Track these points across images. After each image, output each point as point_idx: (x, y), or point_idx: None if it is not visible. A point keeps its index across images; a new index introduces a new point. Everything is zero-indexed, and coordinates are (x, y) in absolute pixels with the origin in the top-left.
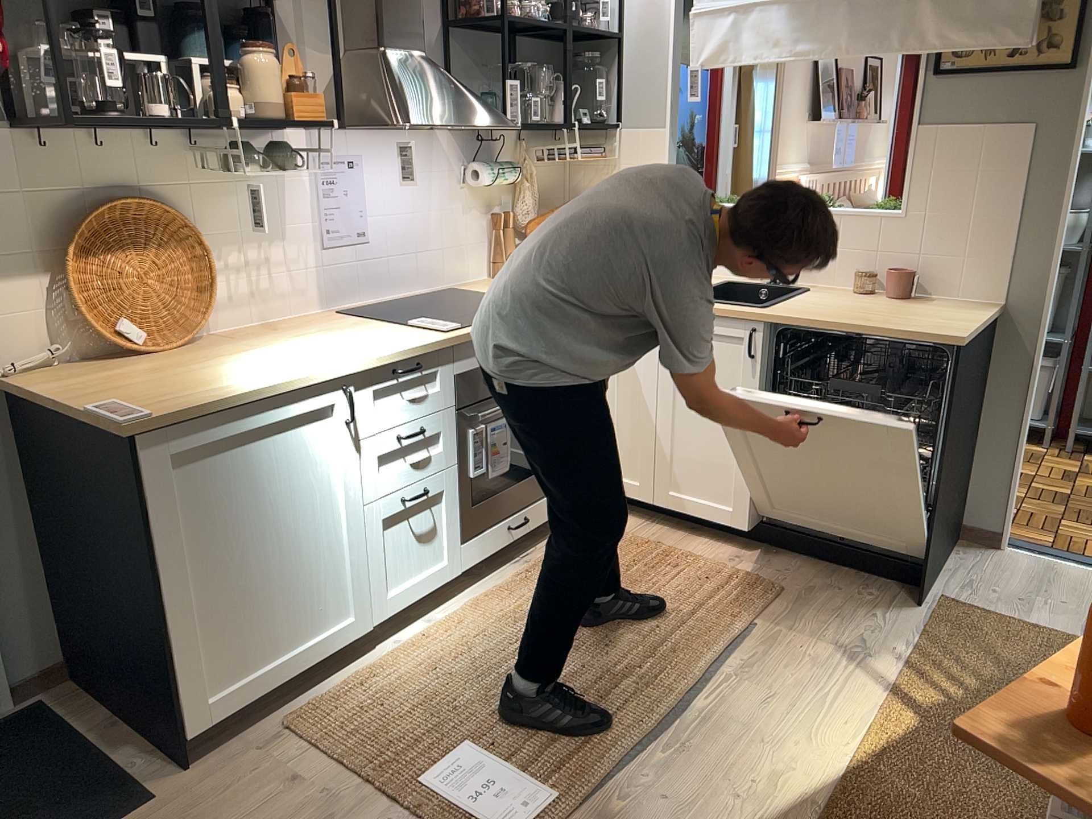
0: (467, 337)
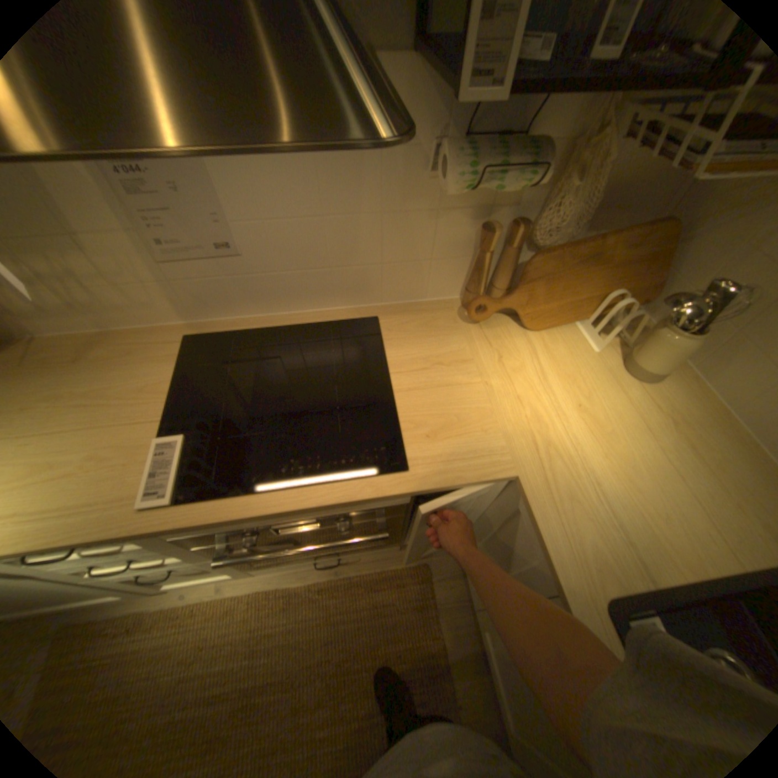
0: (159, 532)
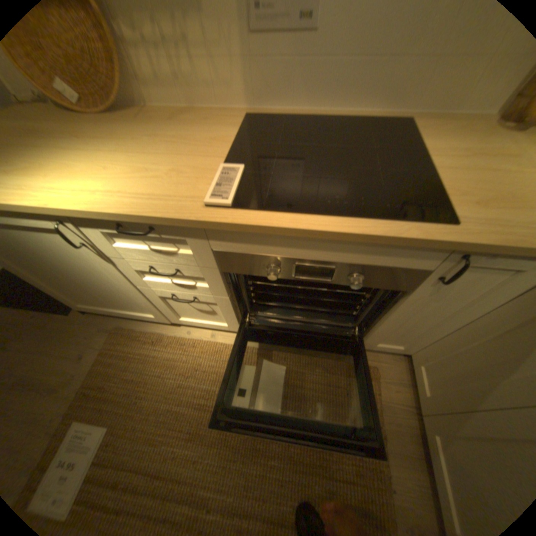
0: (218, 225)
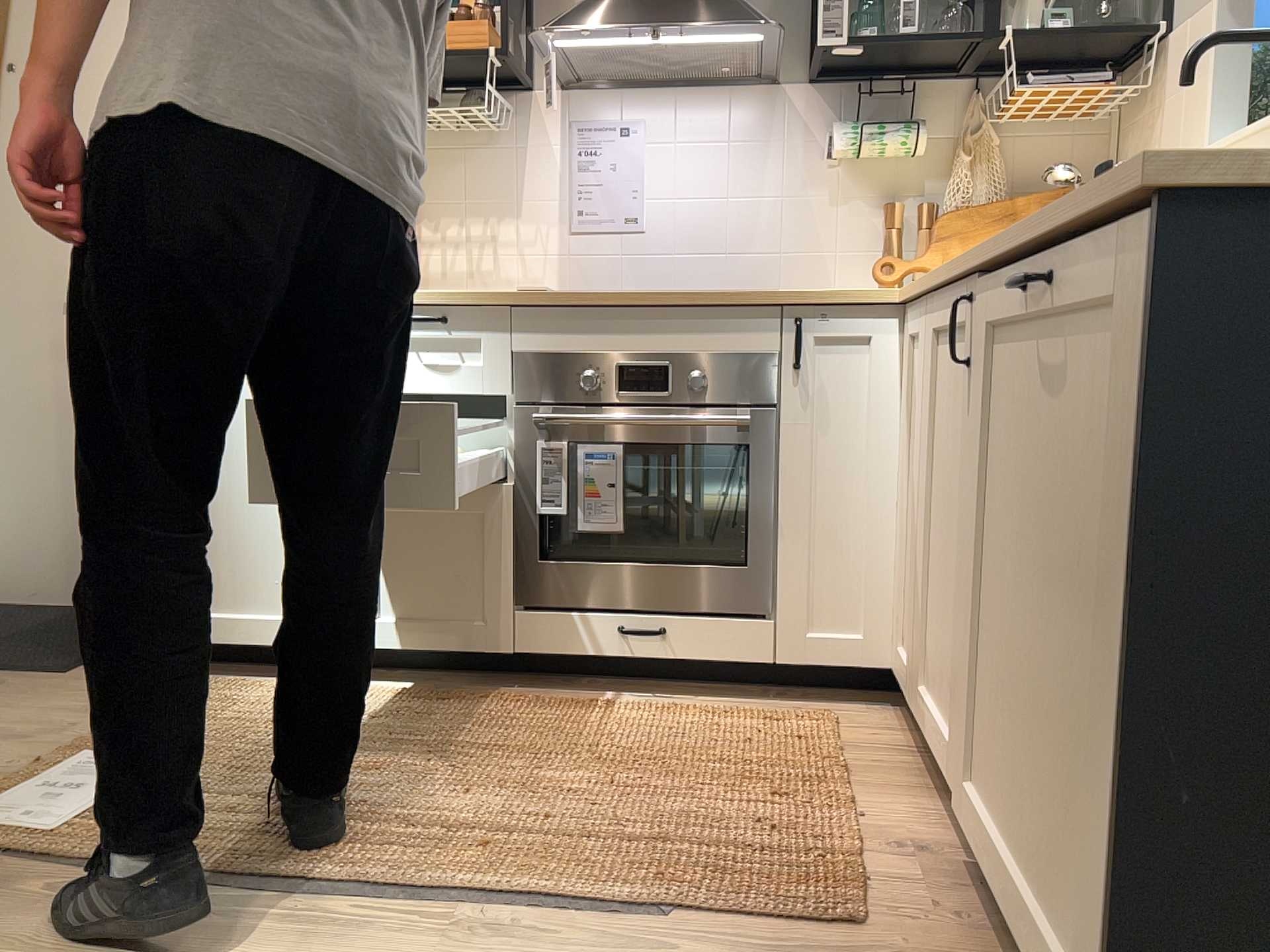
0: (531, 299)
